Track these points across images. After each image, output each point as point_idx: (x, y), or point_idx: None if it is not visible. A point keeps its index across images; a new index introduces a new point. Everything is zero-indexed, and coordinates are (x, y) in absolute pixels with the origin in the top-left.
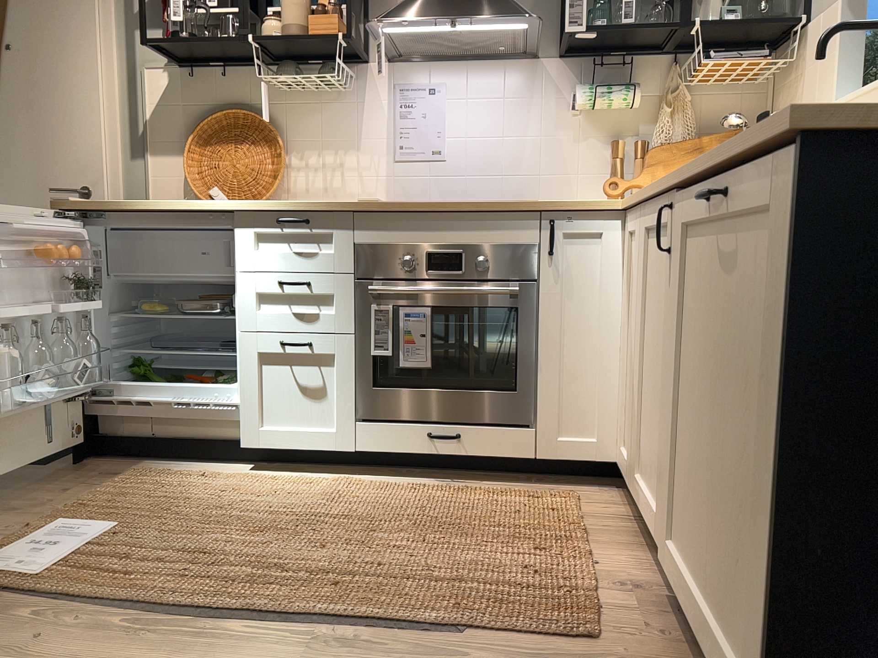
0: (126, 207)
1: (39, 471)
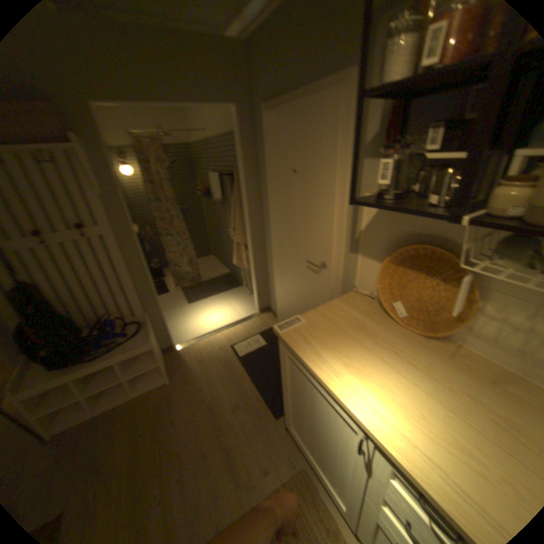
0: (305, 364)
1: (271, 426)
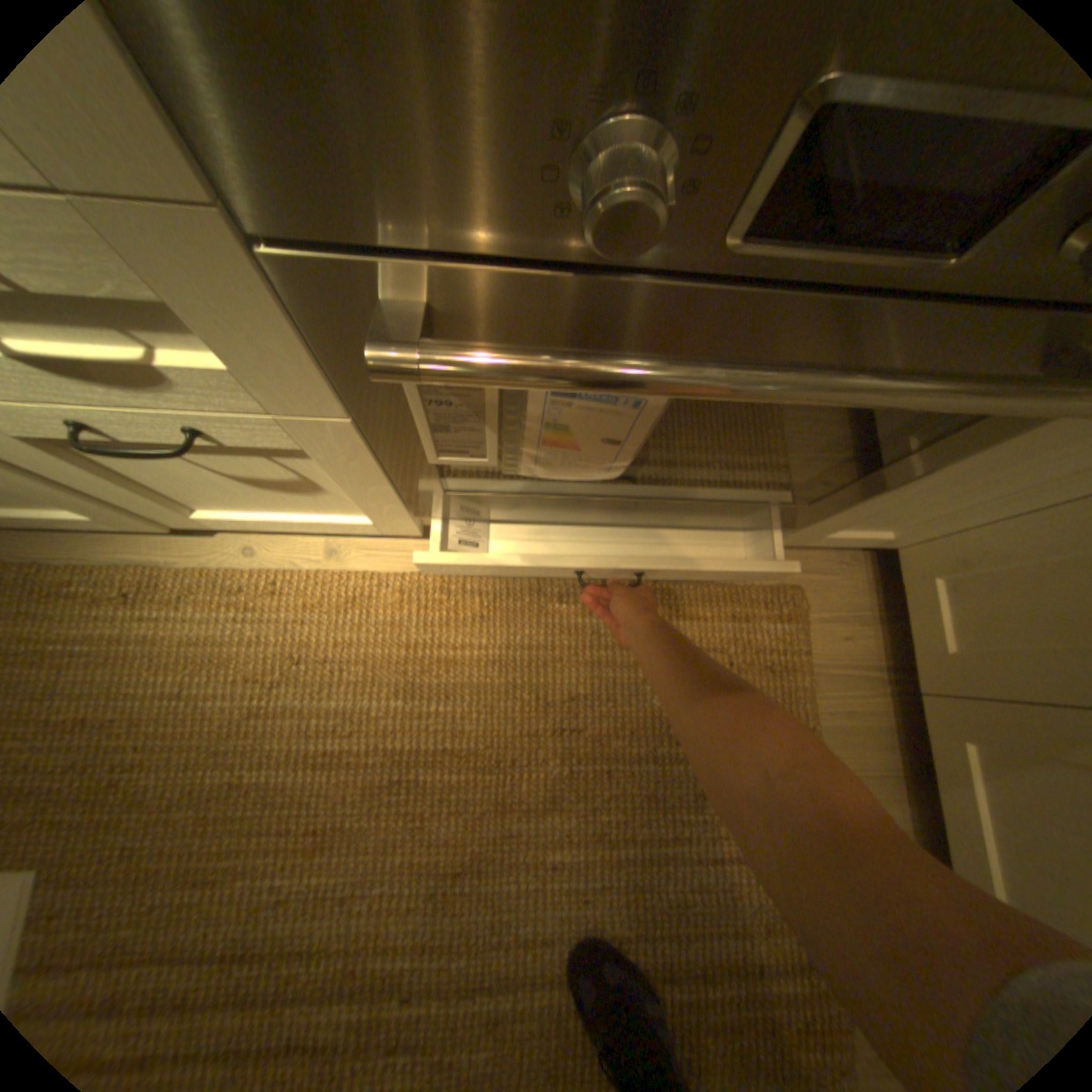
0: None
1: None
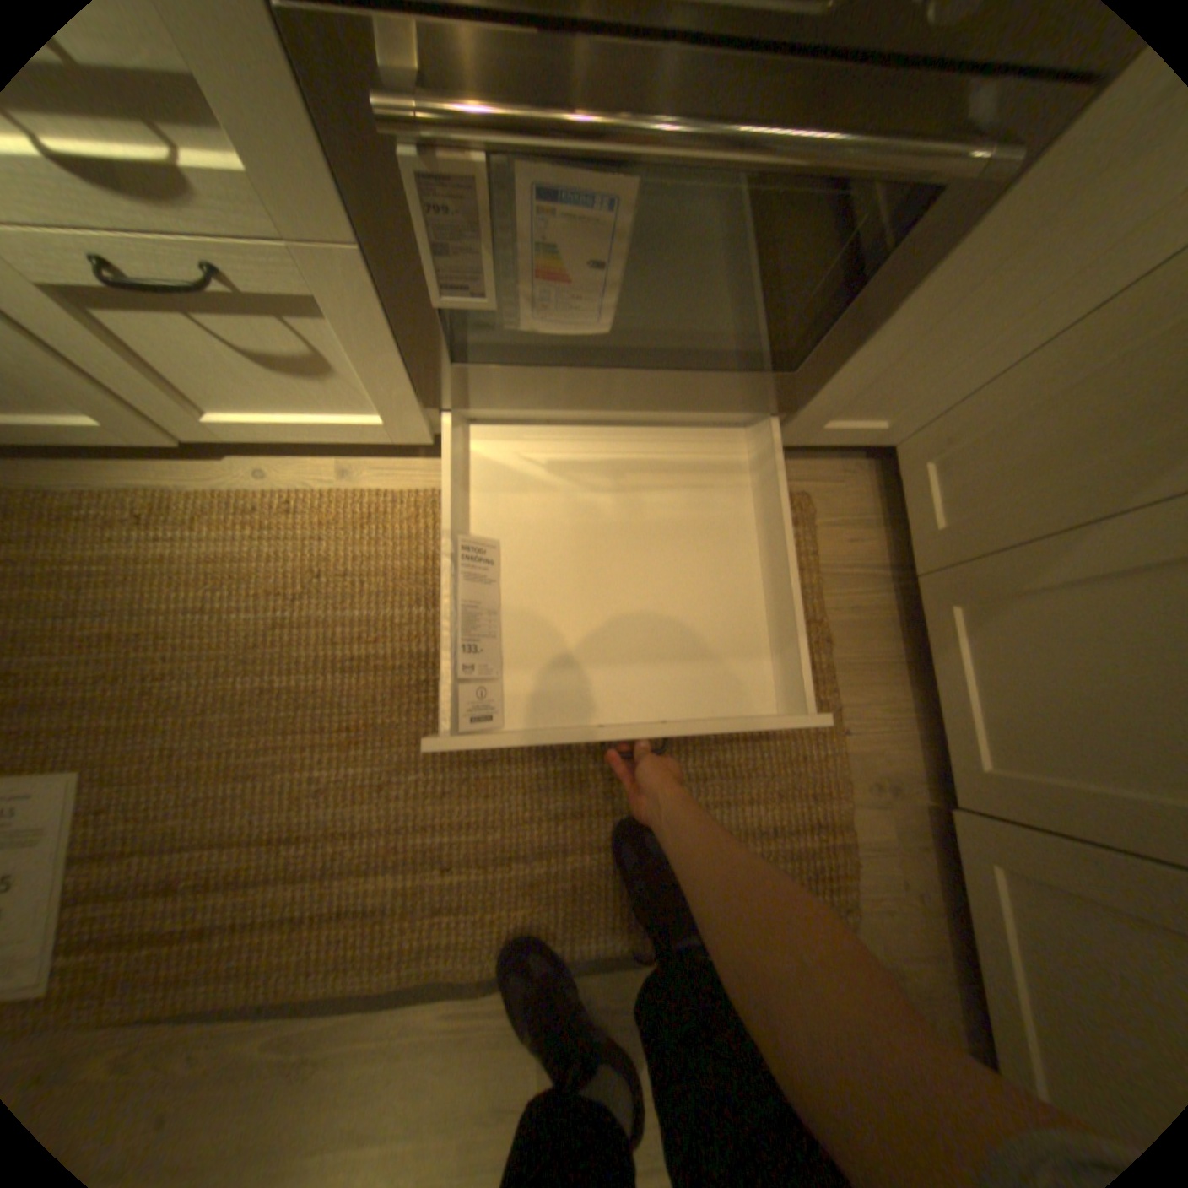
0: None
1: None
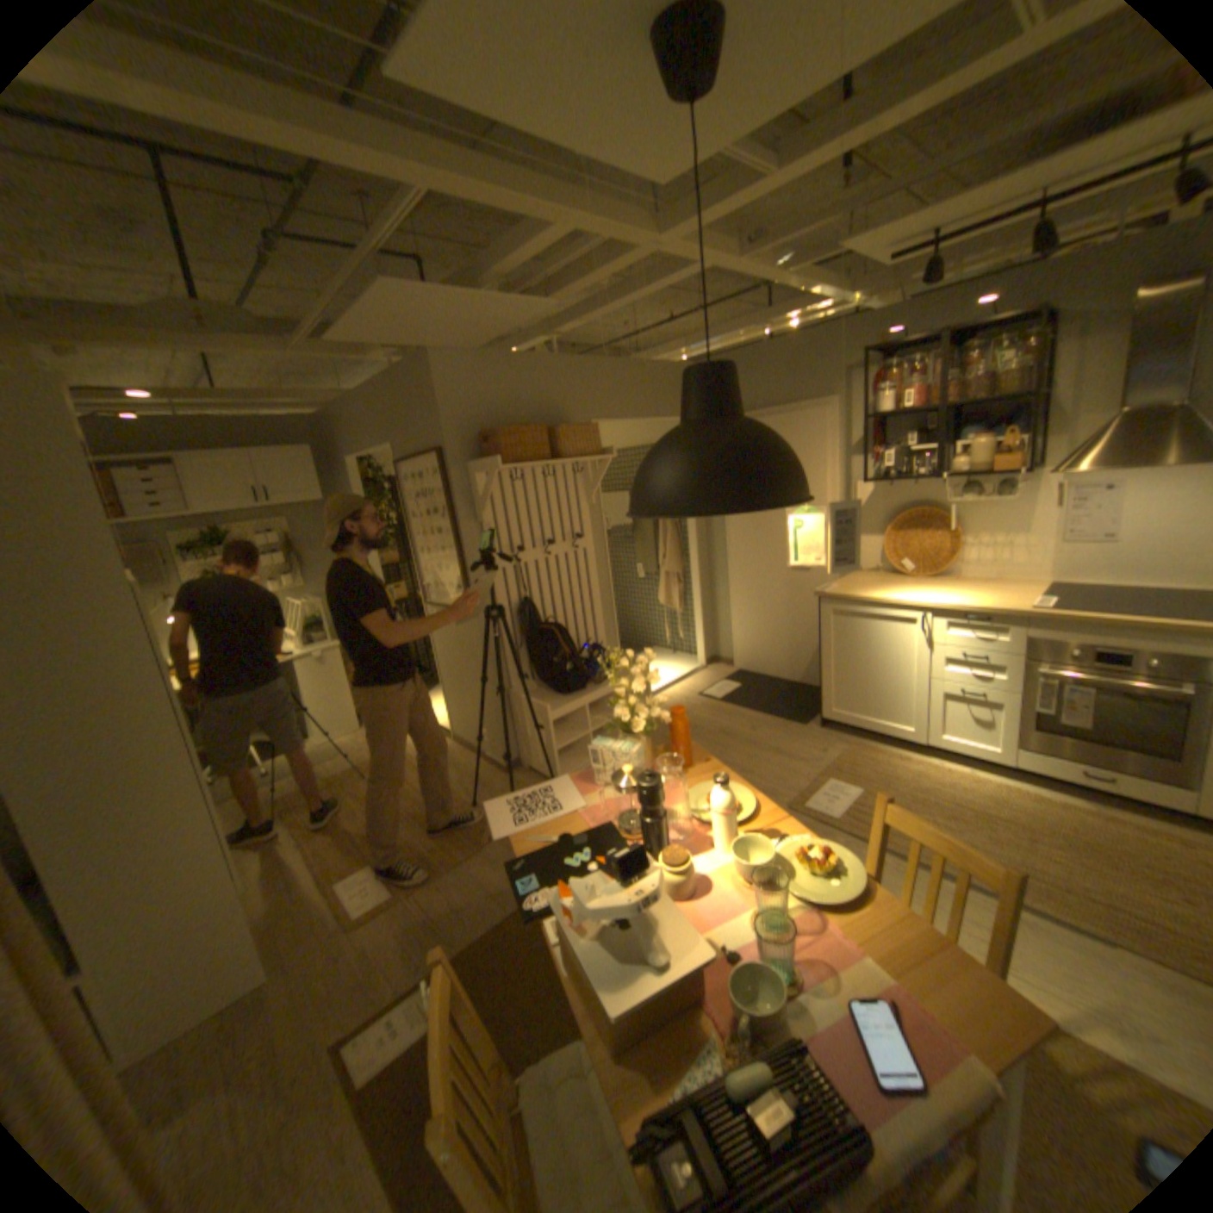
0: (859, 598)
1: (804, 729)
